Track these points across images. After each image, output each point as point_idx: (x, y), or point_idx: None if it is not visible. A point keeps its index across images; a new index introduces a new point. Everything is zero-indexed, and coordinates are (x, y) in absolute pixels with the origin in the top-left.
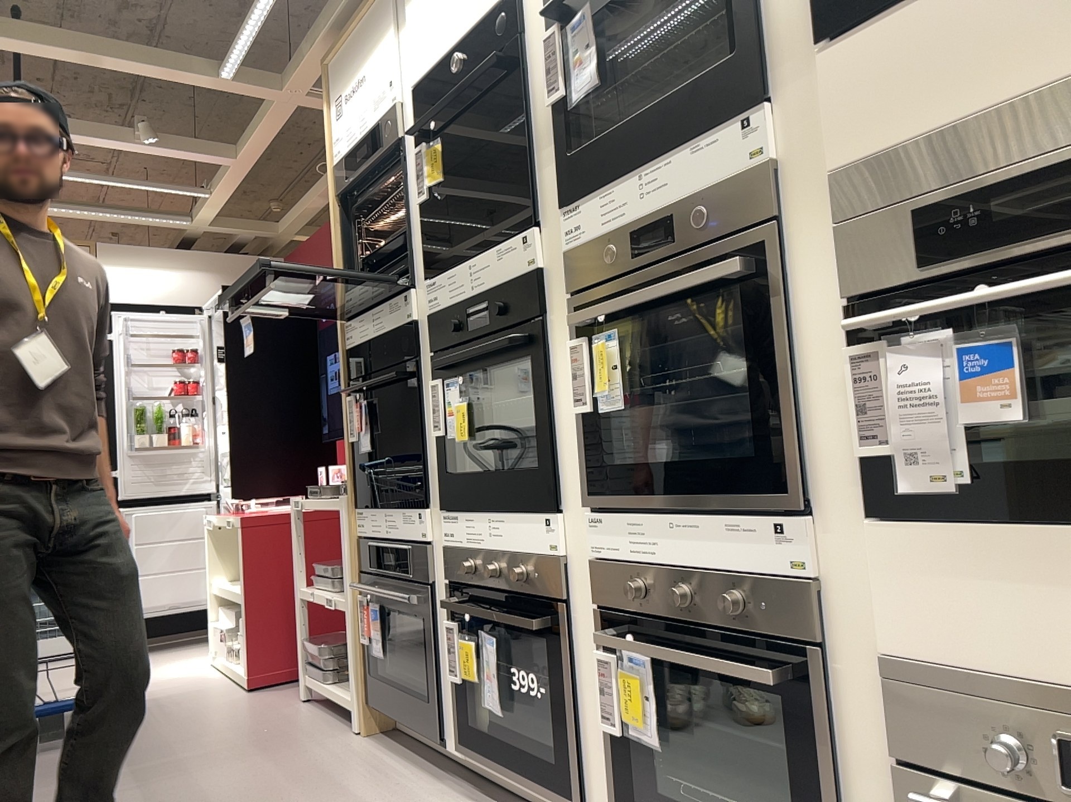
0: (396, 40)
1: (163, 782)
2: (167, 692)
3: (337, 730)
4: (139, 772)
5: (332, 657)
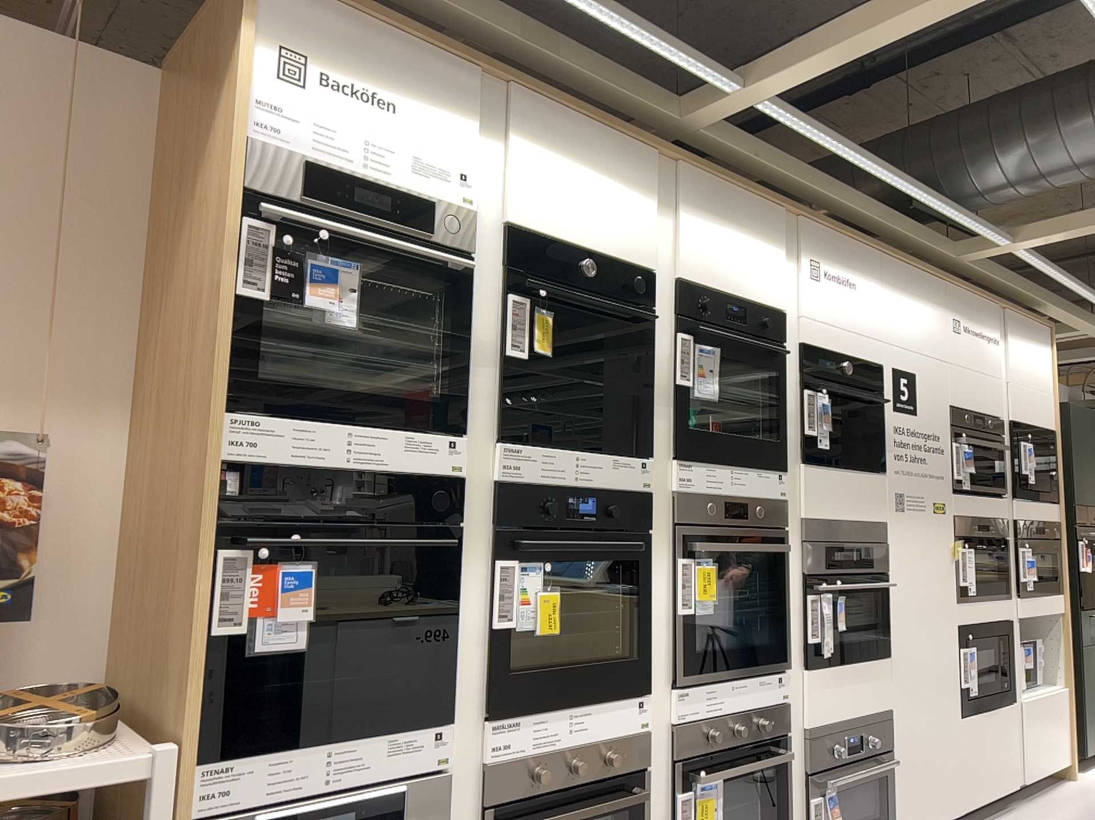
0: (483, 147)
1: None
2: None
3: None
4: None
5: None
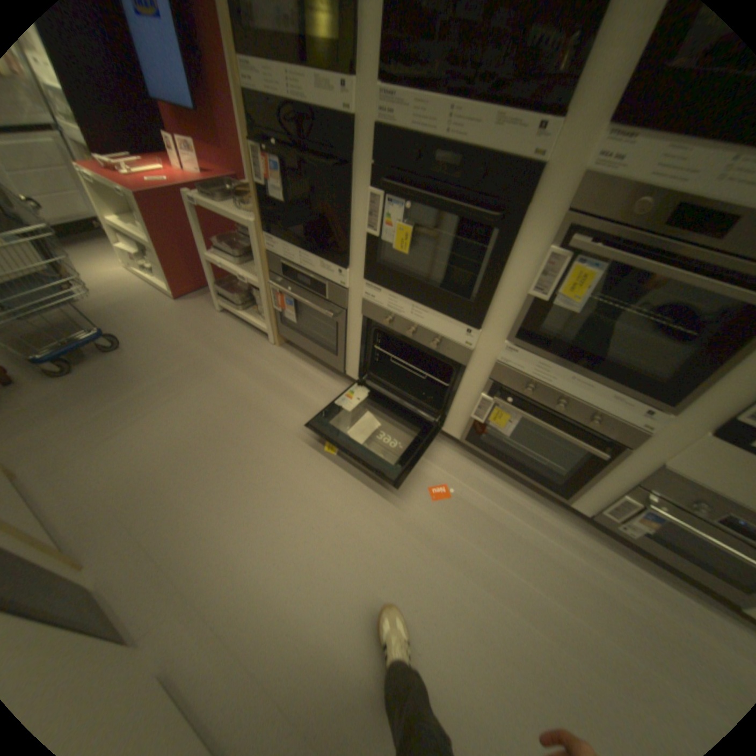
0: None
1: (188, 393)
2: (116, 302)
3: (259, 342)
4: (164, 384)
5: (241, 300)
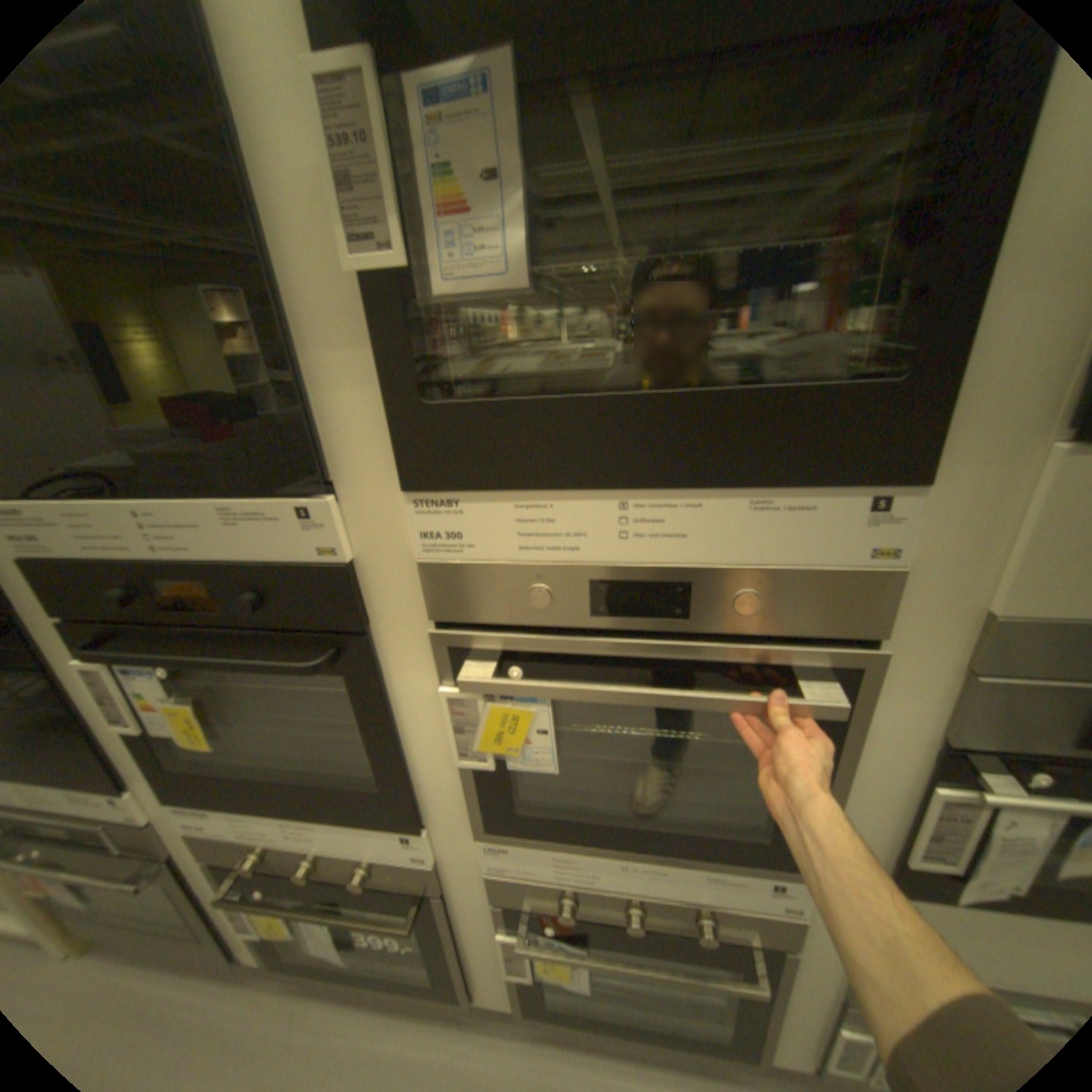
0: None
1: None
2: None
3: None
4: None
5: None
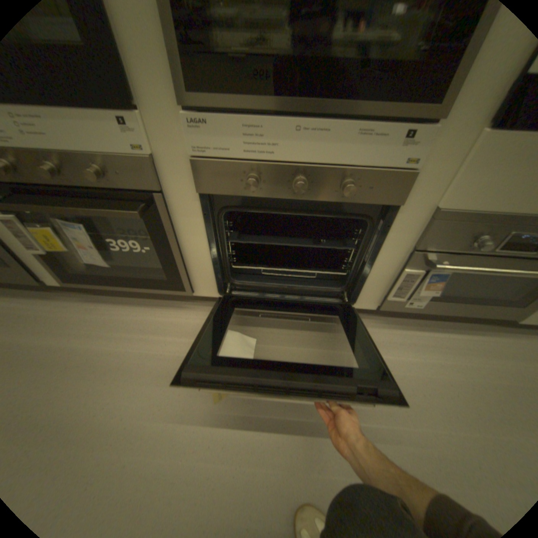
0: None
1: None
2: None
3: None
4: None
5: None
